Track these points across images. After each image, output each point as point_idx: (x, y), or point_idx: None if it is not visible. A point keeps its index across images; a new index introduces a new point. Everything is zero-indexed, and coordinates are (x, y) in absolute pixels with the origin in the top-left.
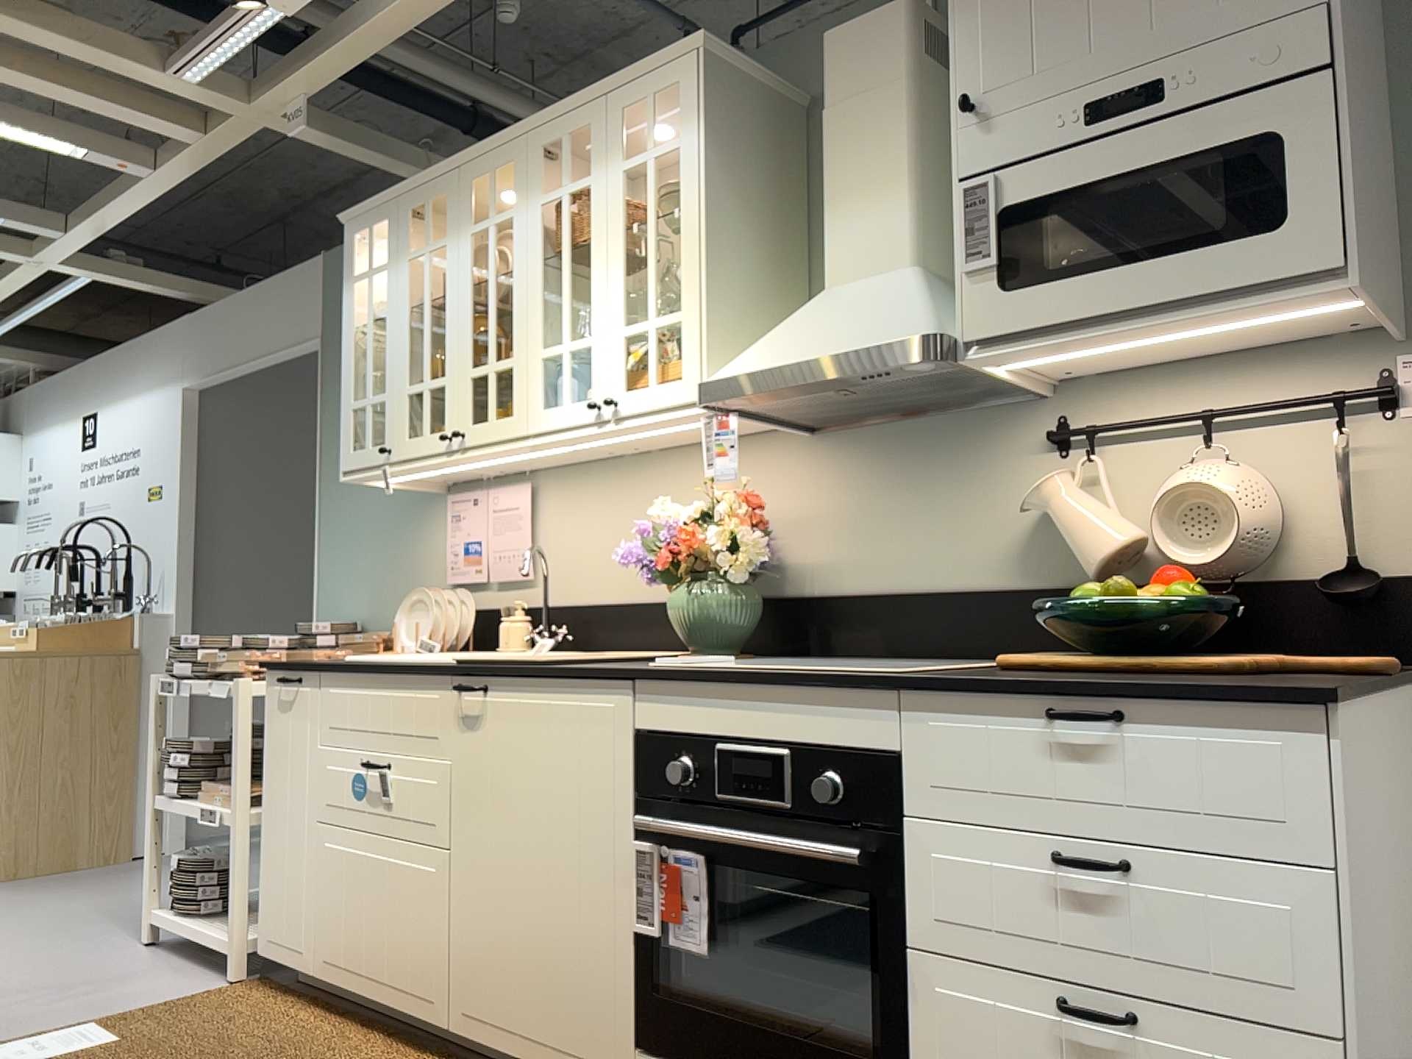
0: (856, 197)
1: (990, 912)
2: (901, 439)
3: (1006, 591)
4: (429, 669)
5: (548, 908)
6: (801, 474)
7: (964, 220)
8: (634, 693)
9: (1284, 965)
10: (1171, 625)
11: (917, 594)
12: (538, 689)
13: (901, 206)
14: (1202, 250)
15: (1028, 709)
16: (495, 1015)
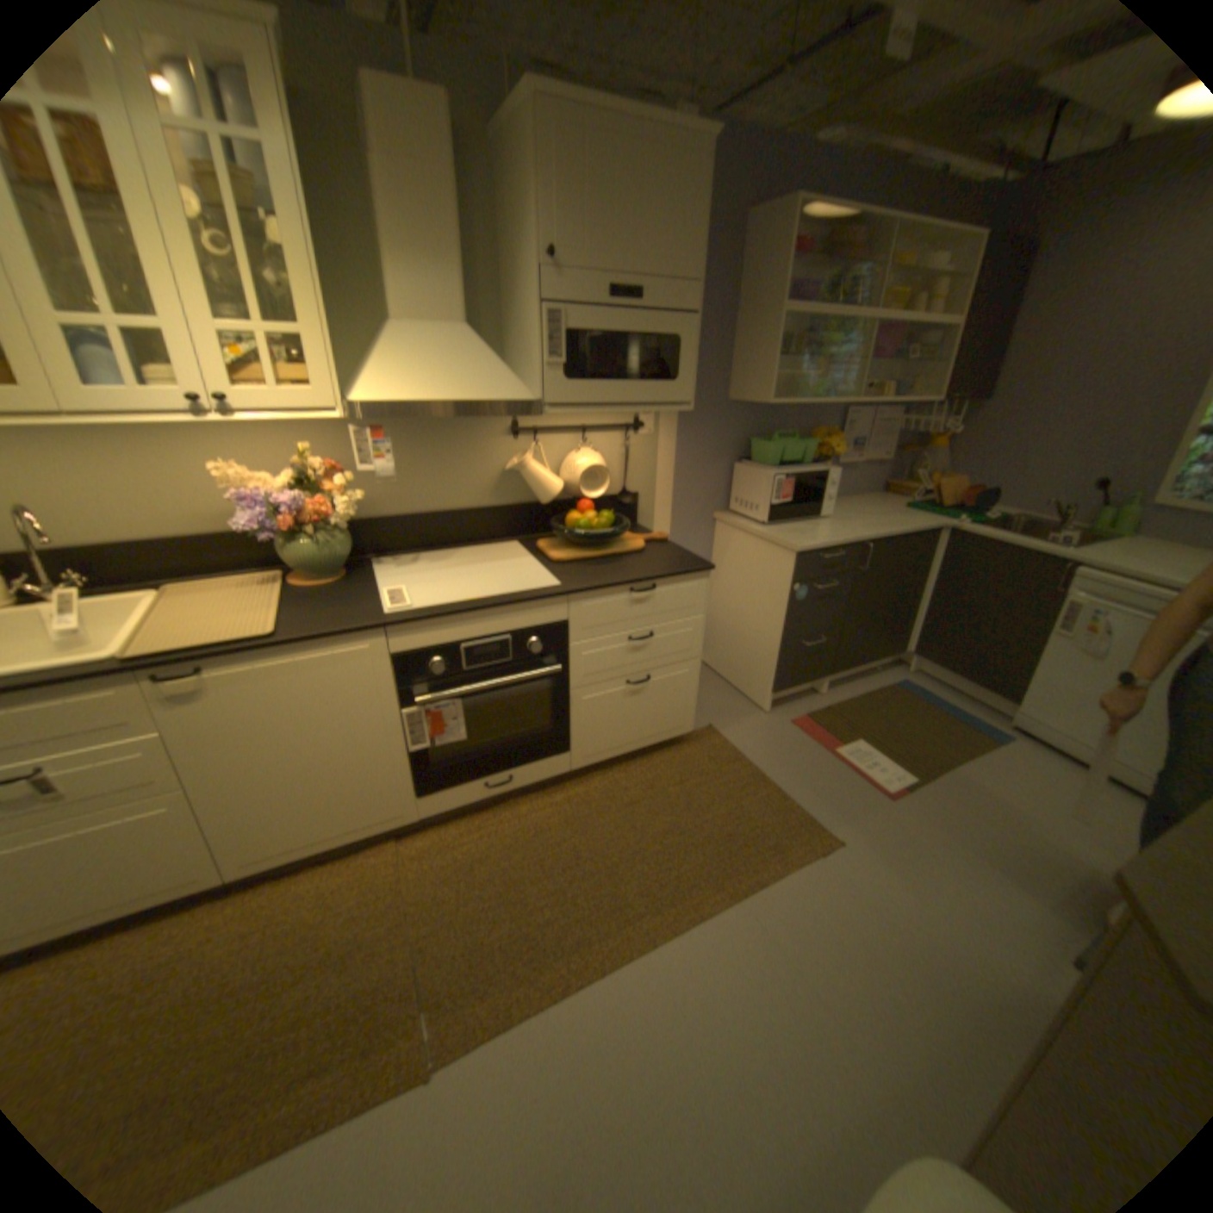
0: (418, 255)
1: (604, 665)
2: (417, 421)
3: (490, 509)
4: (97, 675)
5: (327, 772)
6: (337, 438)
7: (547, 331)
8: (387, 634)
9: (688, 645)
10: (598, 530)
11: (438, 514)
12: (280, 653)
13: (455, 277)
14: (651, 384)
15: (622, 591)
16: (283, 847)
